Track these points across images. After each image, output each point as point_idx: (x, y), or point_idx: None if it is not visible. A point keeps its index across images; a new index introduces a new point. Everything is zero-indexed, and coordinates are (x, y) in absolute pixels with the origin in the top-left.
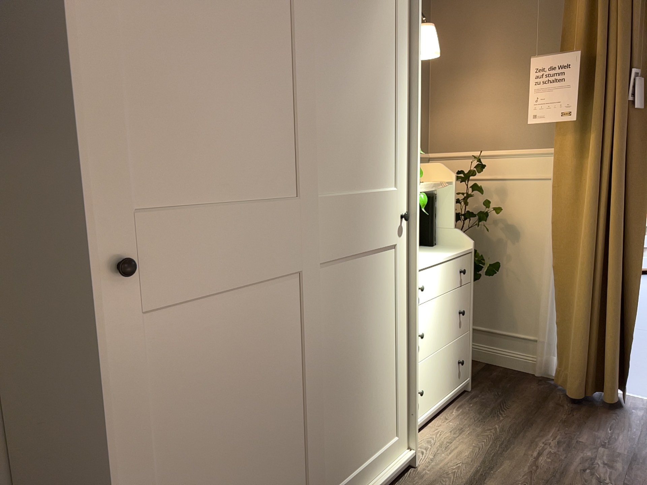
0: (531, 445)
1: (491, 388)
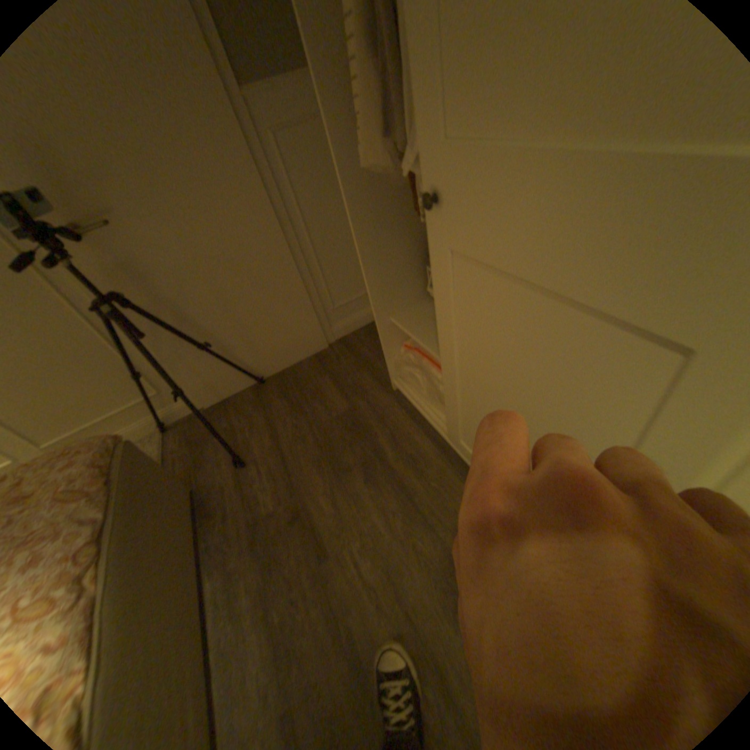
0: None
1: None
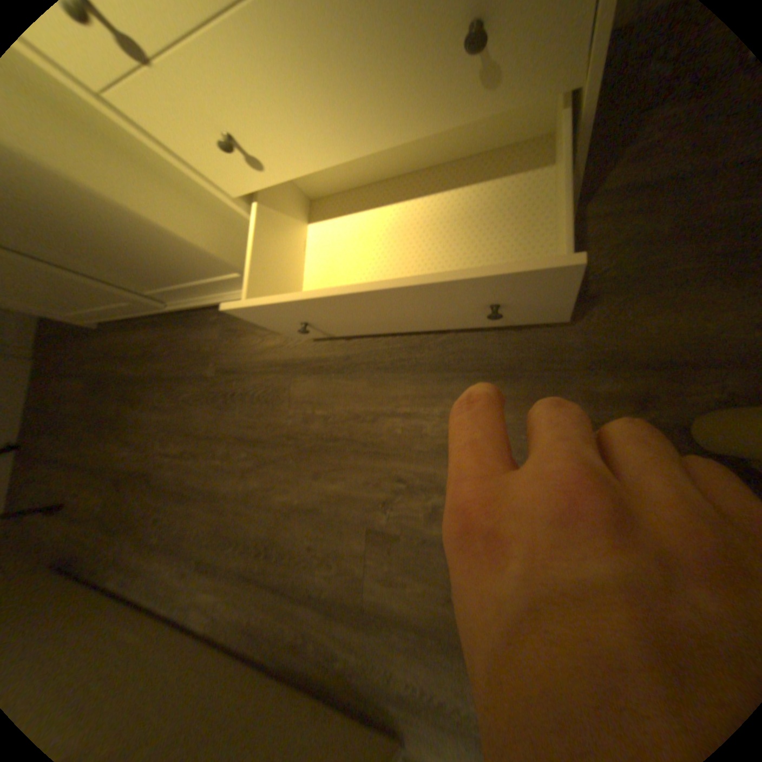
0: (427, 395)
1: (633, 243)
